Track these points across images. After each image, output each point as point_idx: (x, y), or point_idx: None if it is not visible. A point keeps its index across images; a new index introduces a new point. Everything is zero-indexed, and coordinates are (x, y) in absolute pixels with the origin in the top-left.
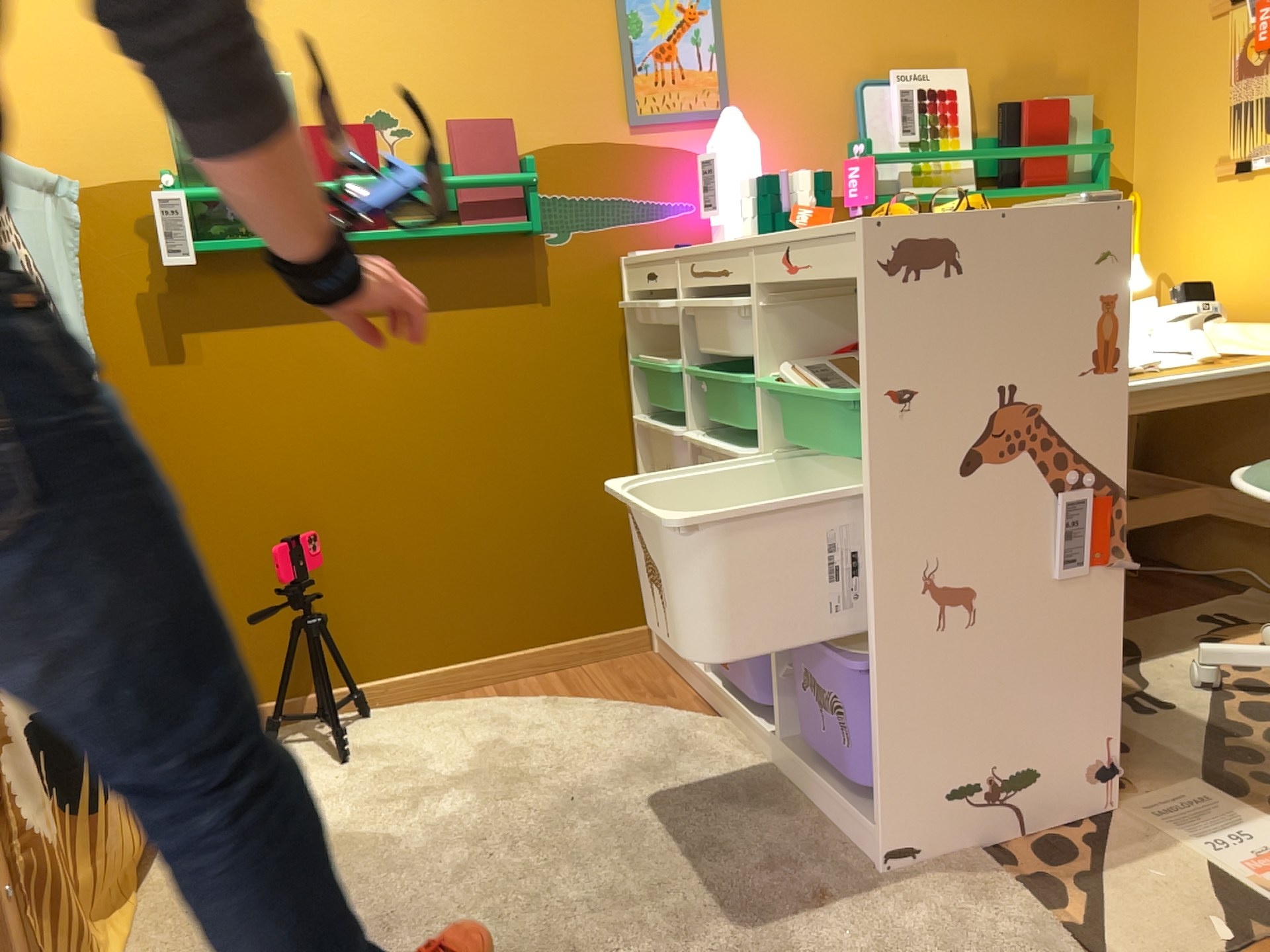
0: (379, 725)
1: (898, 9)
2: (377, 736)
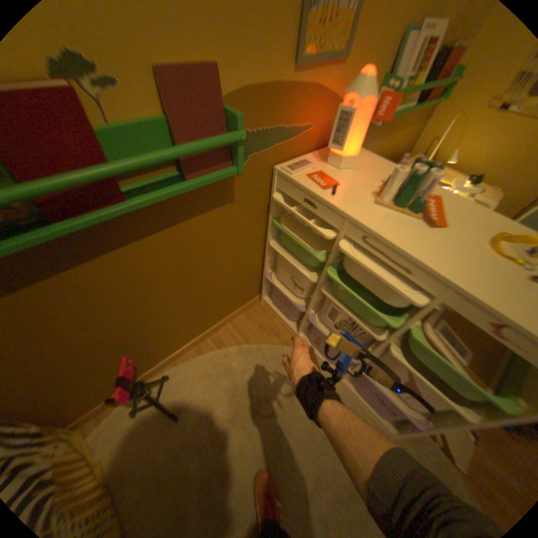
0: (179, 385)
1: None
2: (182, 395)
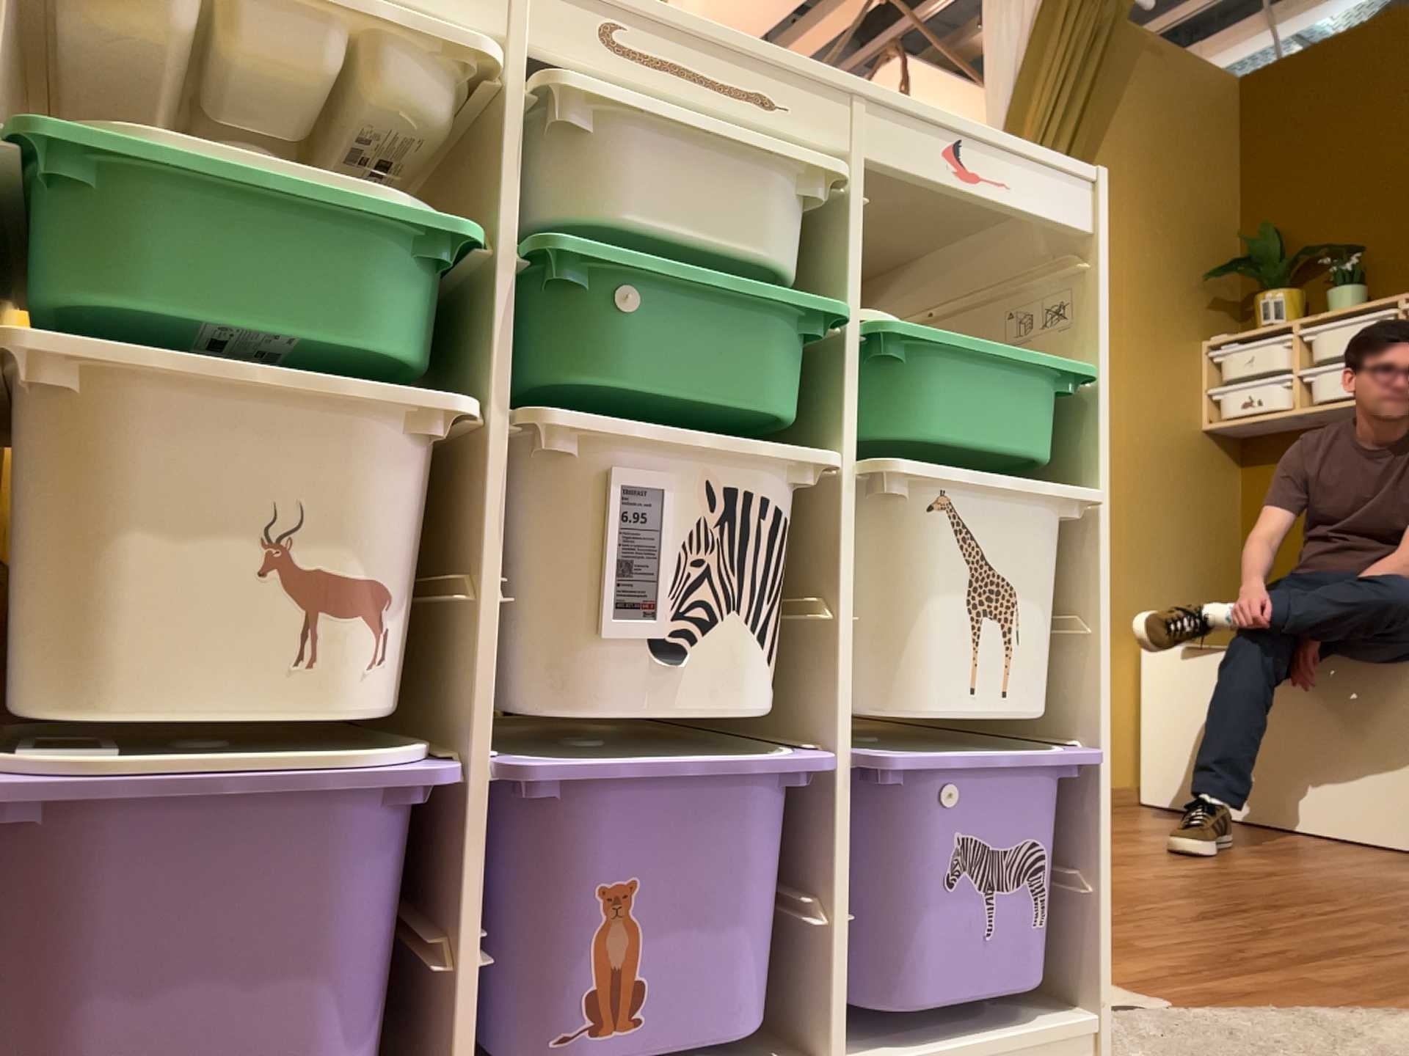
0: None
1: None
2: None
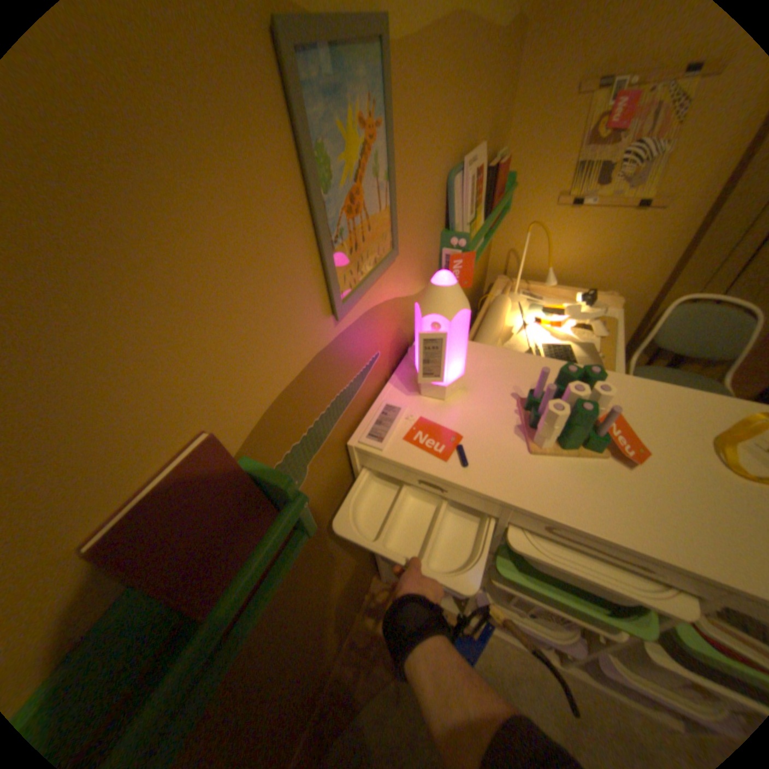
0: None
1: (469, 82)
2: None
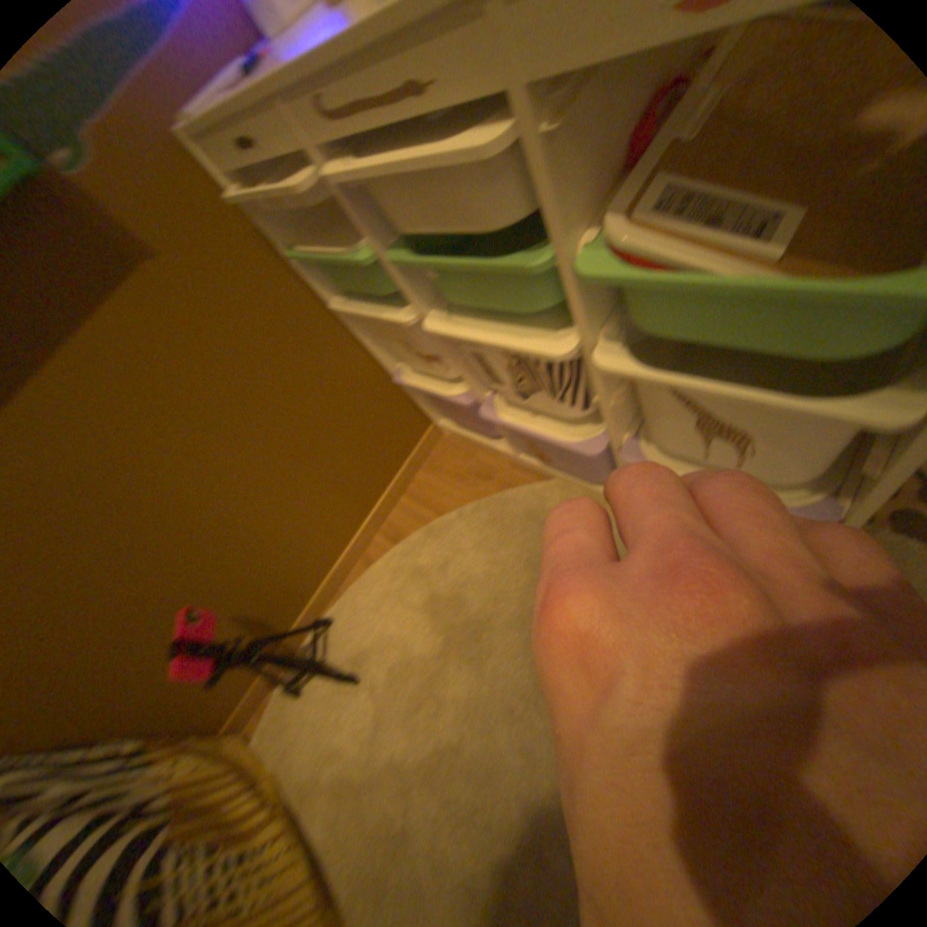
0: (347, 631)
1: None
2: (355, 643)
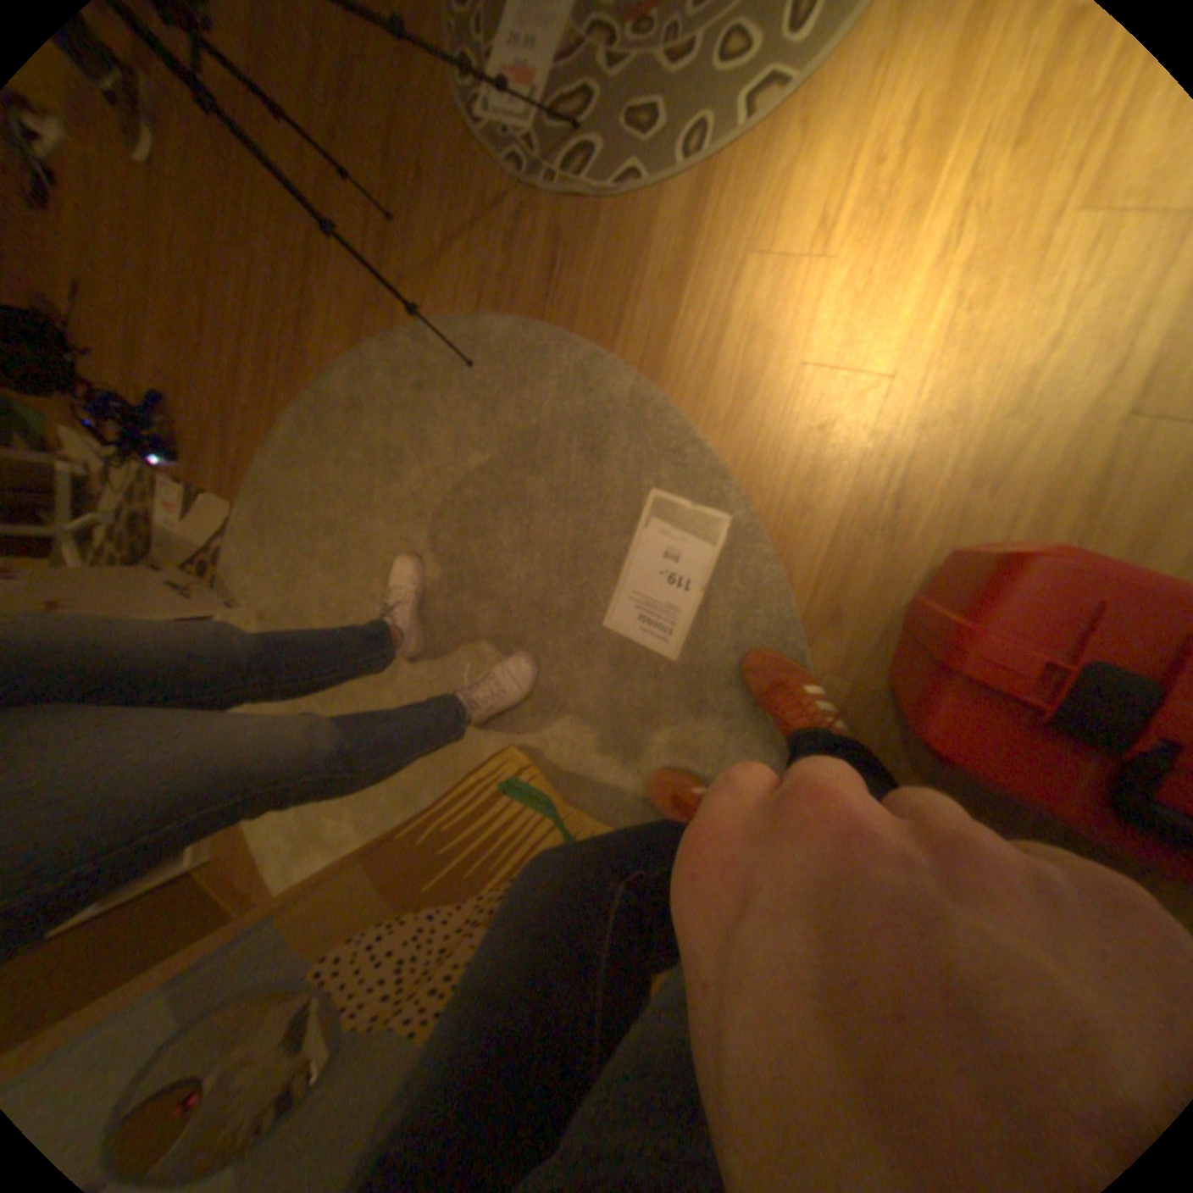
0: None
1: None
2: None
